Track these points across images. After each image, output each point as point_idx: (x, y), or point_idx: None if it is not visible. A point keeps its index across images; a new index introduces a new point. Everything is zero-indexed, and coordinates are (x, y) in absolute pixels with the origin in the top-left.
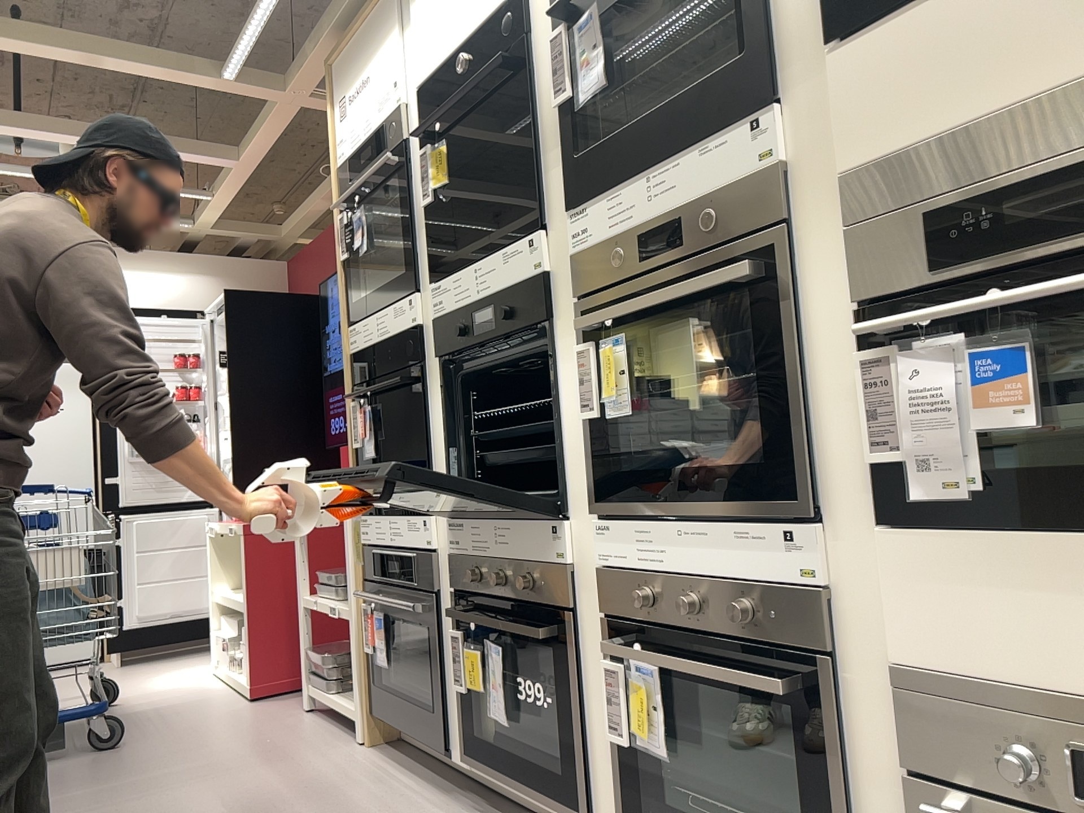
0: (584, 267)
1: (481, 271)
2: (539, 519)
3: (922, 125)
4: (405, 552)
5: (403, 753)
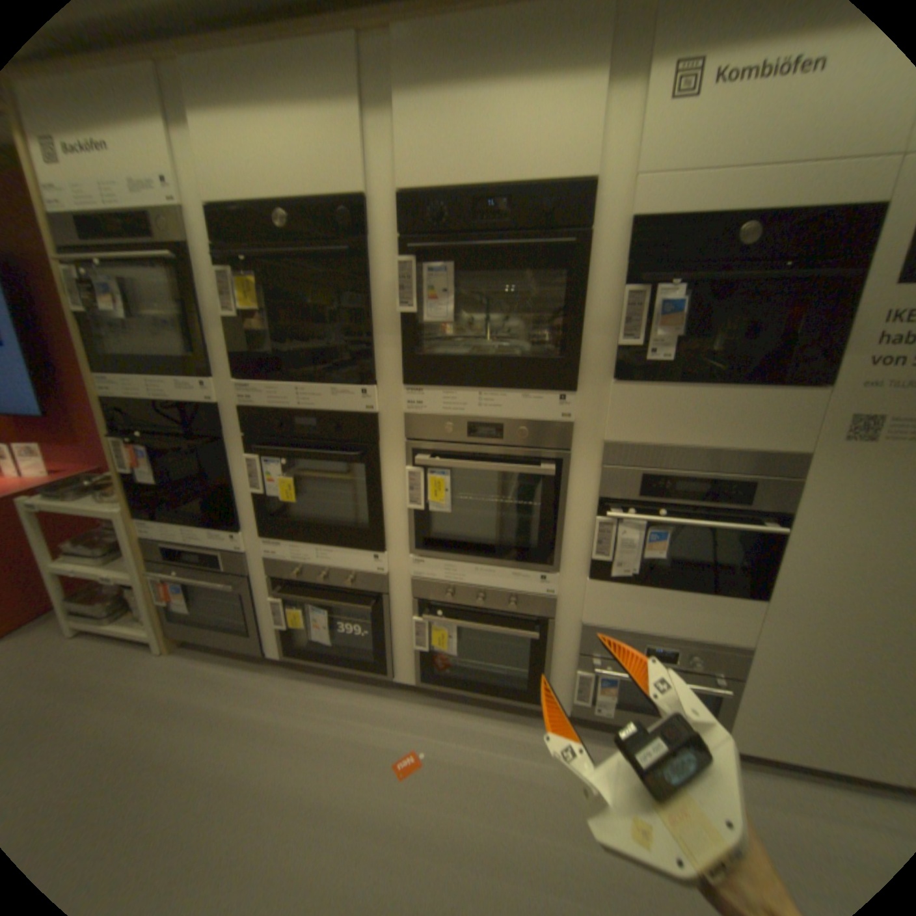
0: (417, 426)
1: (306, 394)
2: (362, 550)
3: (651, 439)
4: (203, 549)
5: (201, 653)
